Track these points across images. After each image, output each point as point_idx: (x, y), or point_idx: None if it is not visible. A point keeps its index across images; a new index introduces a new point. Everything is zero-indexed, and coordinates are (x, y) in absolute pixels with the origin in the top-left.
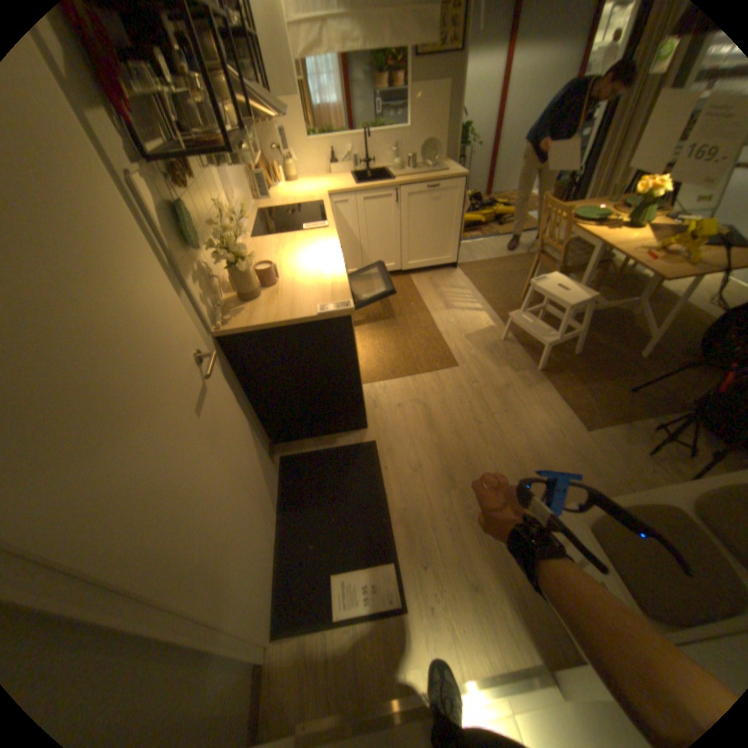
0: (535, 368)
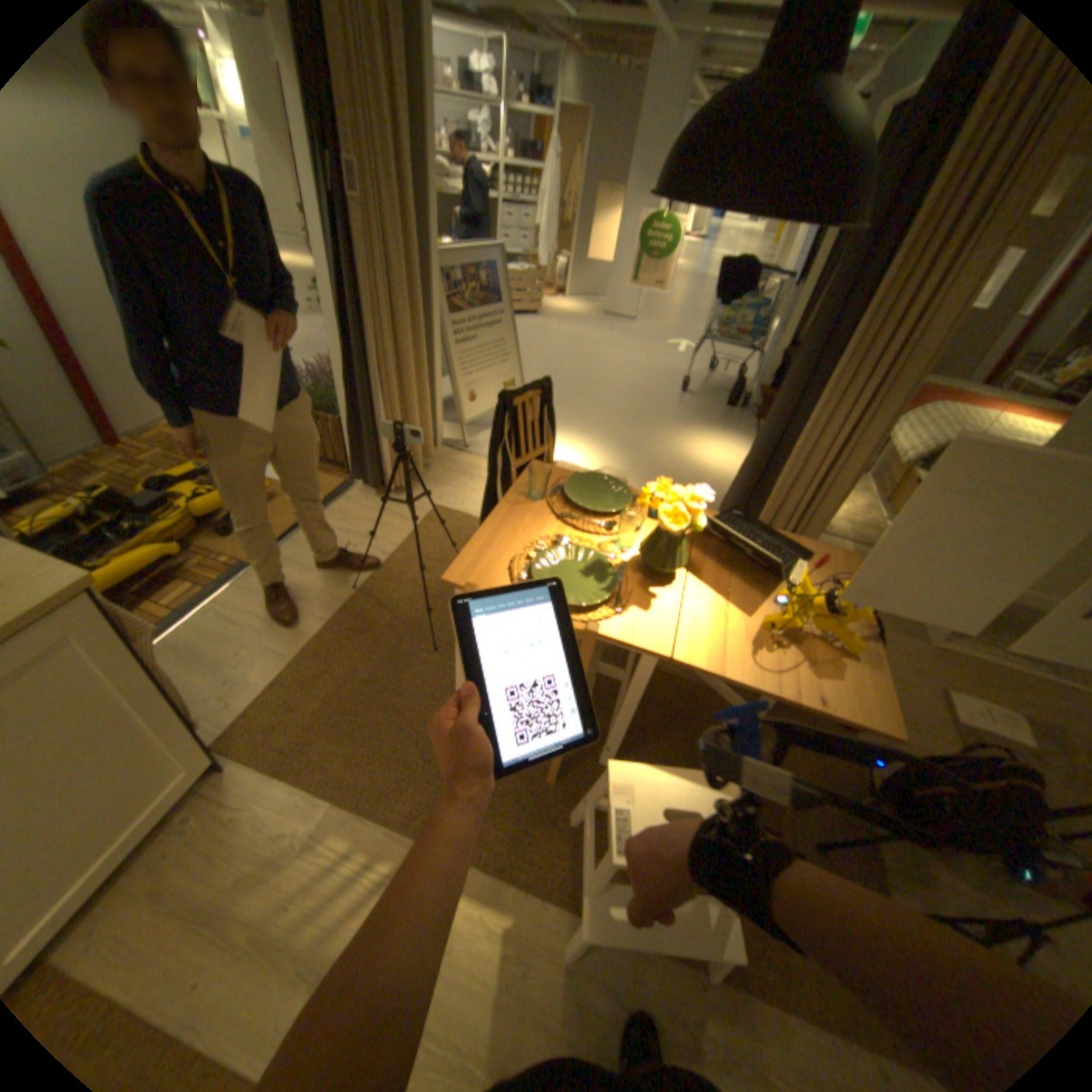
0: (703, 990)
